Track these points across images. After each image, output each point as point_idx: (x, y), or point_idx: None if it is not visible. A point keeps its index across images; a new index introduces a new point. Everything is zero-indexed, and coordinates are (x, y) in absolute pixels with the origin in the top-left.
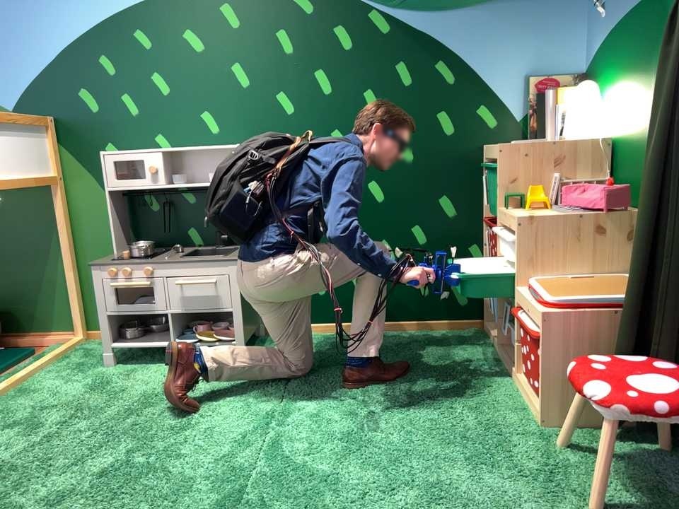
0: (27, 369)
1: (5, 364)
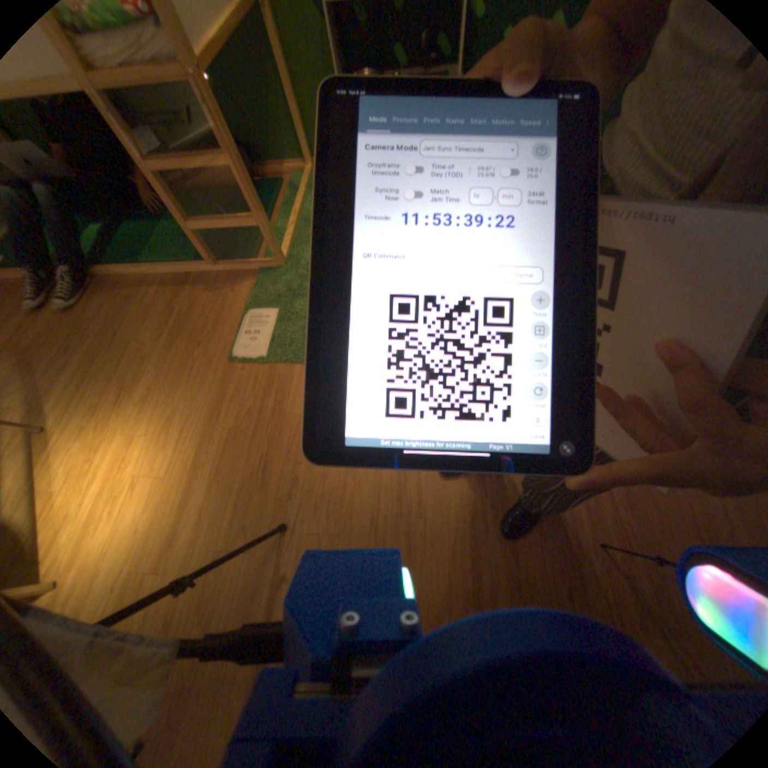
0: (295, 199)
1: (271, 193)
